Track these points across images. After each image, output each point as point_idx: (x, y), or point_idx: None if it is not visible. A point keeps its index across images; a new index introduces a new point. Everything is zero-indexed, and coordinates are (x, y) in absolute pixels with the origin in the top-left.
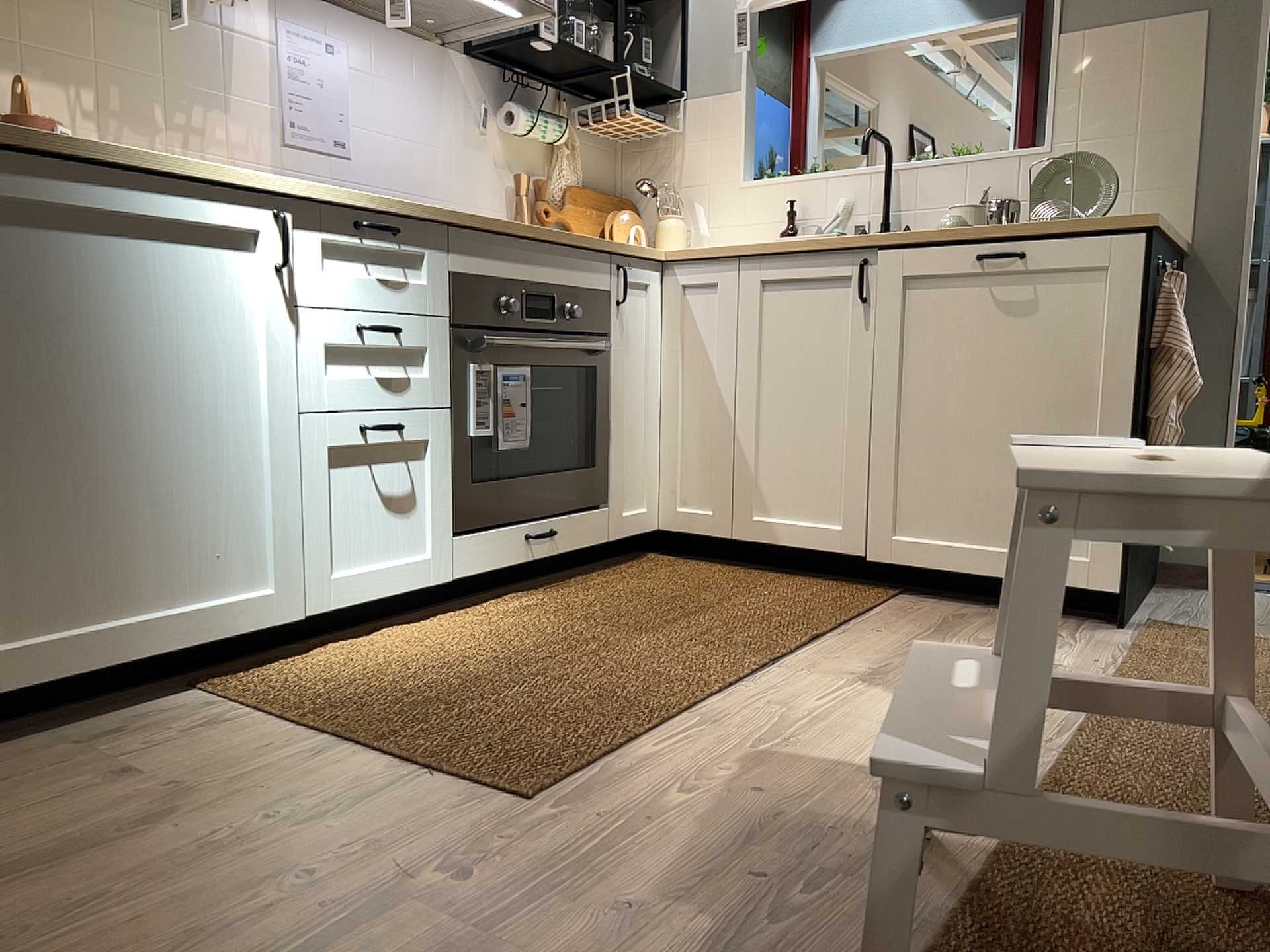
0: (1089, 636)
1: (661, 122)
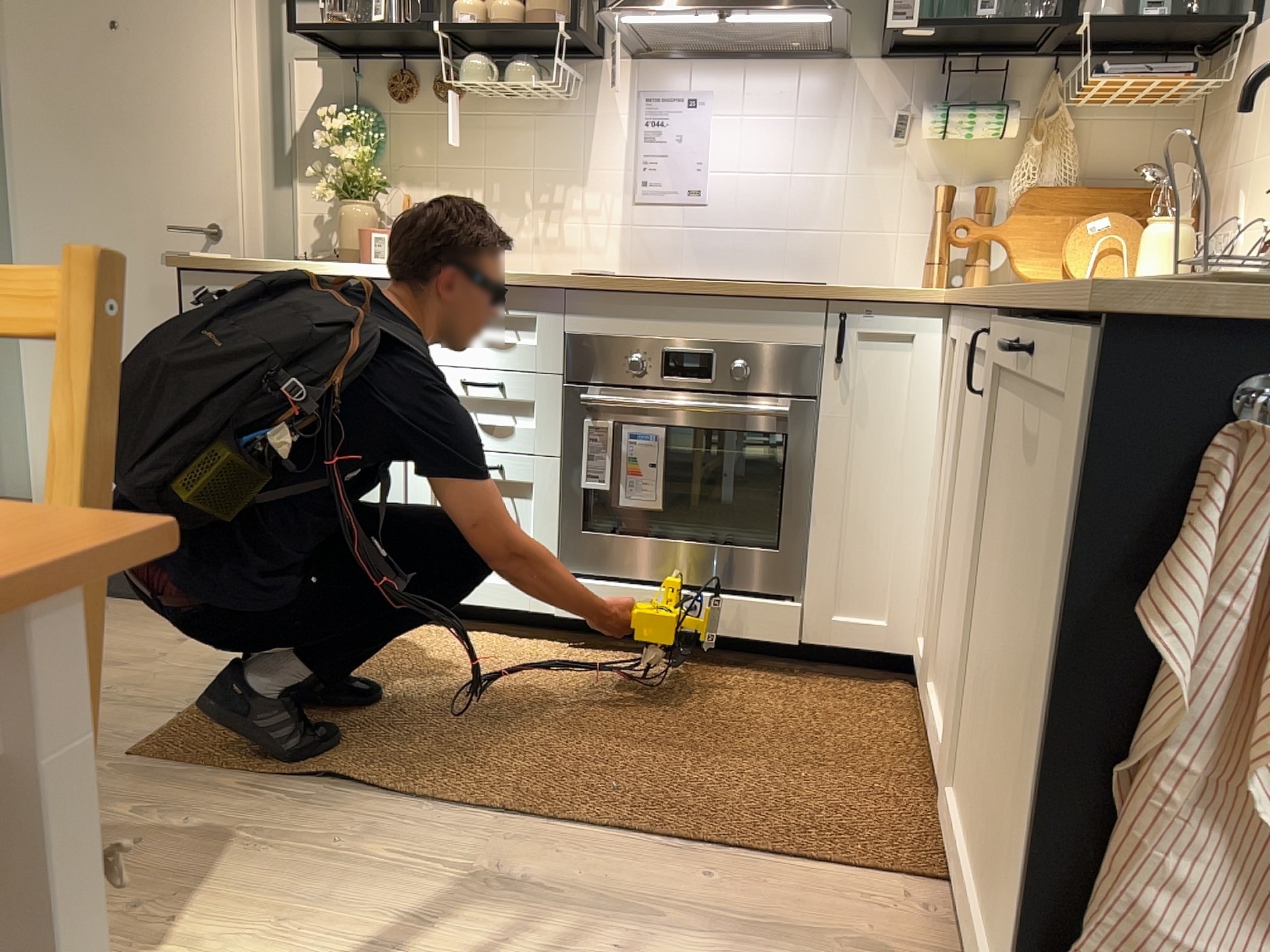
0: None
1: (1184, 73)
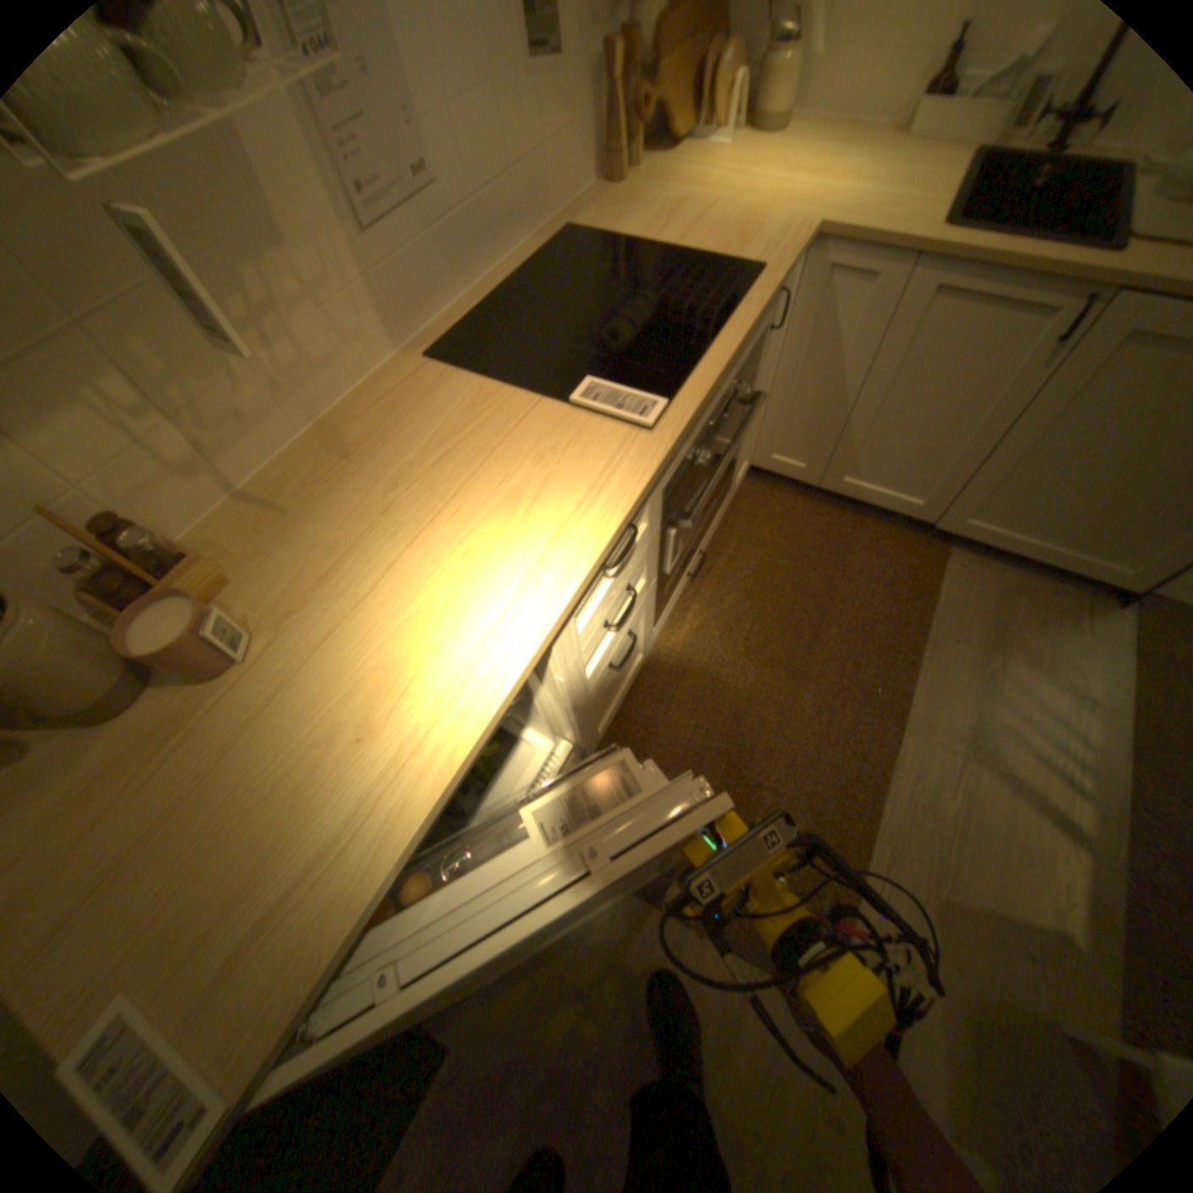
0: (1106, 638)
1: None
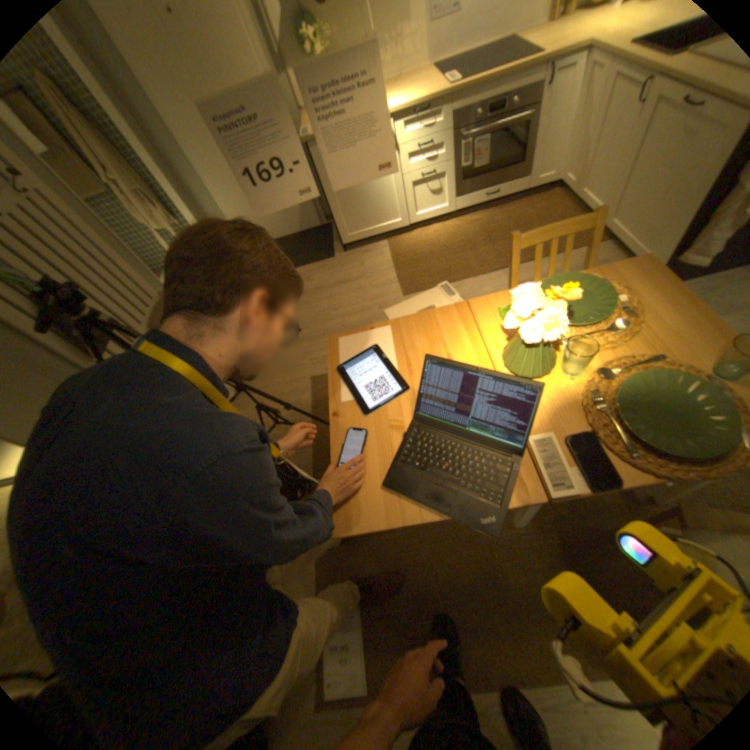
0: None
1: None
